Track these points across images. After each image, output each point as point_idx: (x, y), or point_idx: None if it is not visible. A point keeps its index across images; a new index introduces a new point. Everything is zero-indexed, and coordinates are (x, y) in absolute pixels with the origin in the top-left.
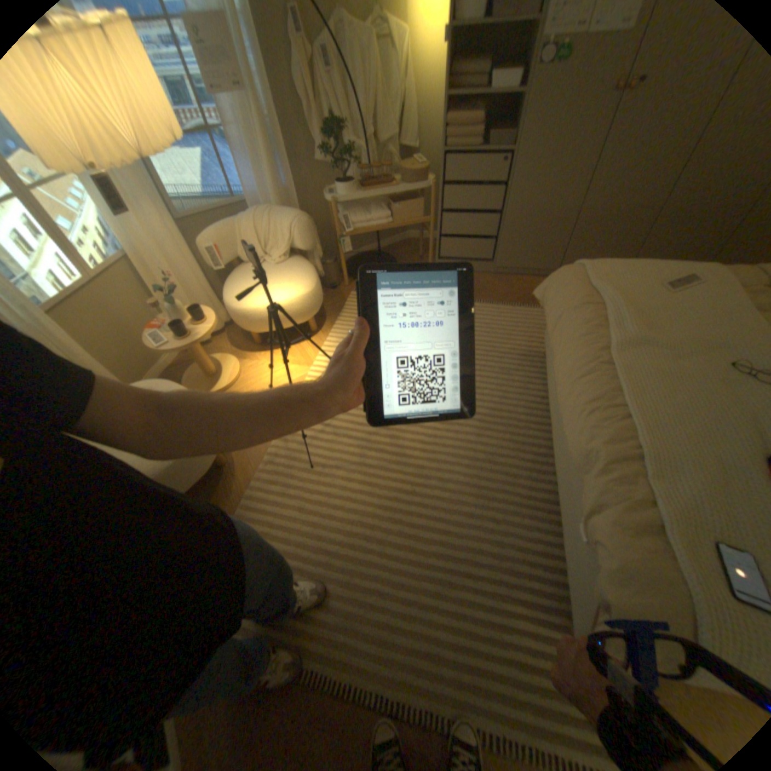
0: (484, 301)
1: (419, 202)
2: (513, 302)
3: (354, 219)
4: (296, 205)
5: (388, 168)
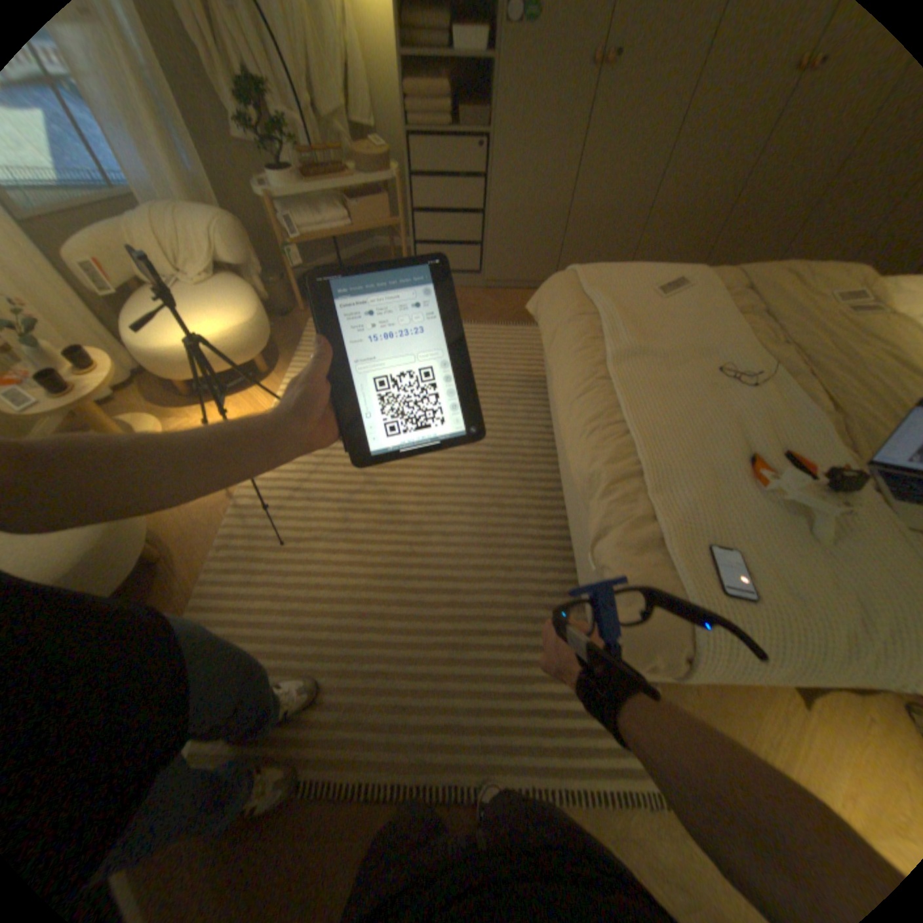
0: (475, 322)
1: (384, 199)
2: (508, 321)
3: (299, 222)
4: (213, 202)
5: (336, 152)
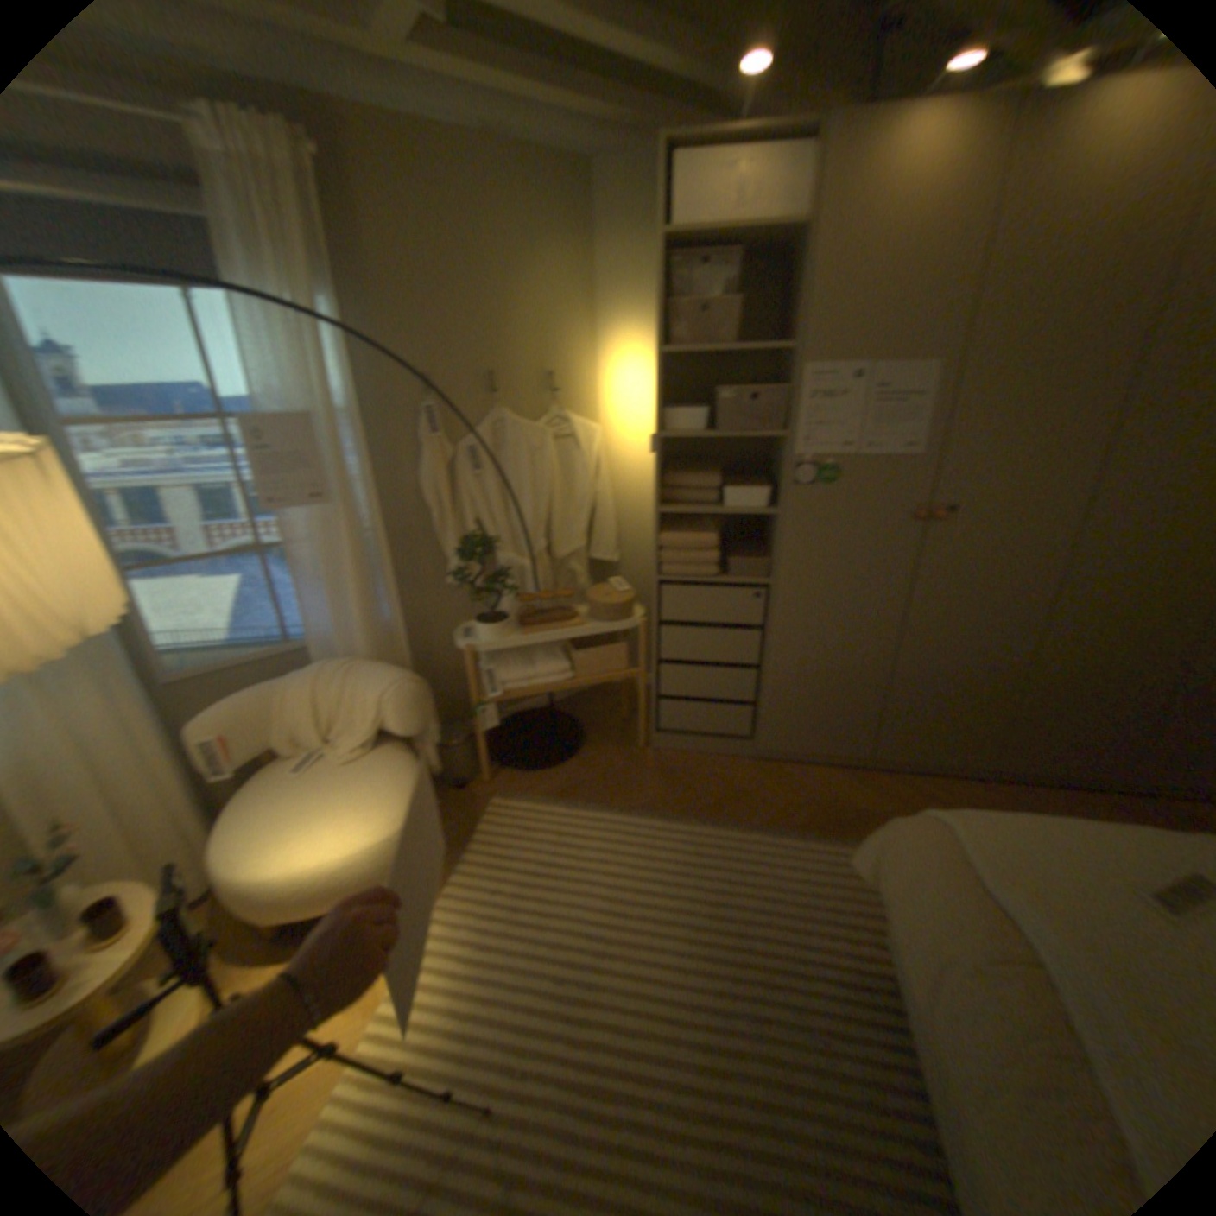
0: (752, 824)
1: (625, 646)
2: (806, 828)
3: (510, 674)
4: (410, 649)
5: (571, 598)
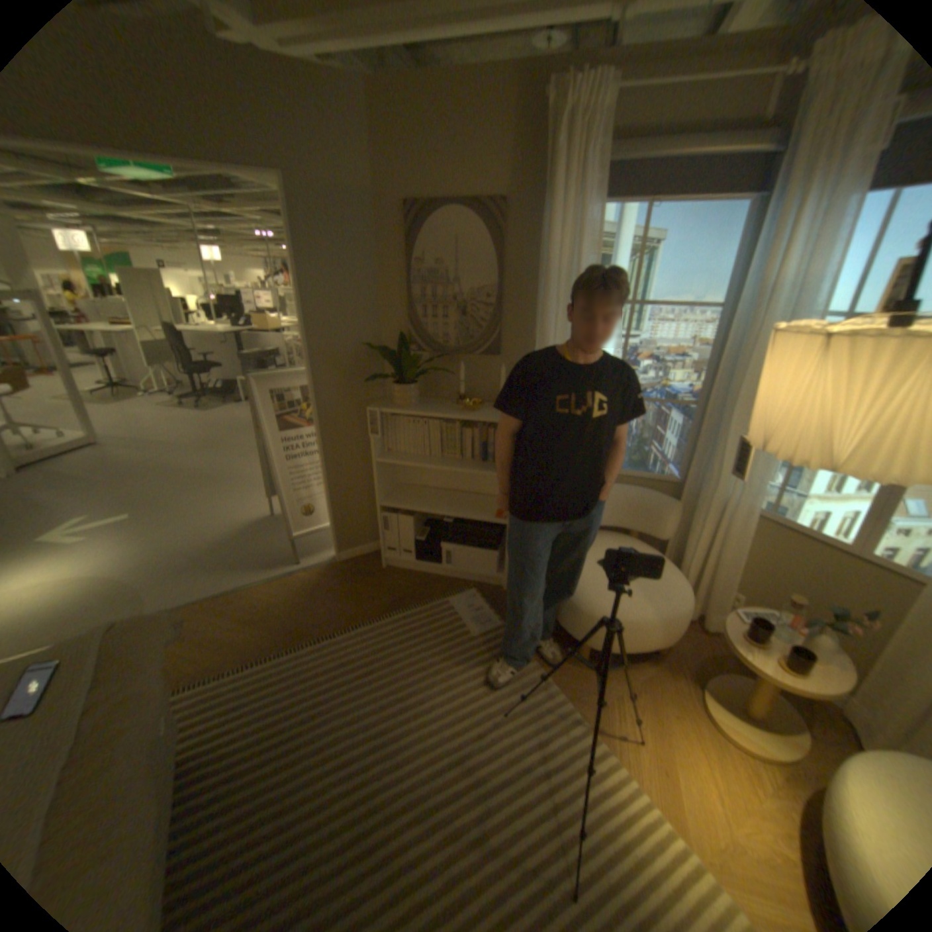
0: None
1: None
2: None
3: None
4: None
5: None
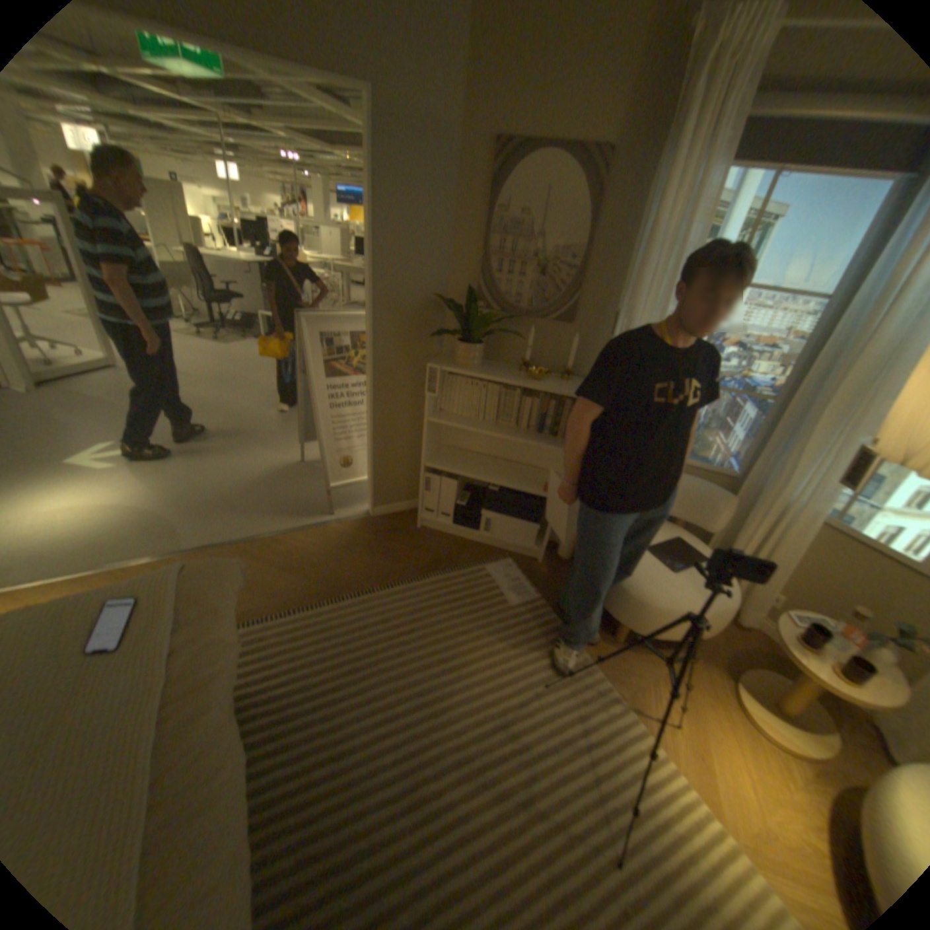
0: None
1: None
2: None
3: None
4: None
5: None
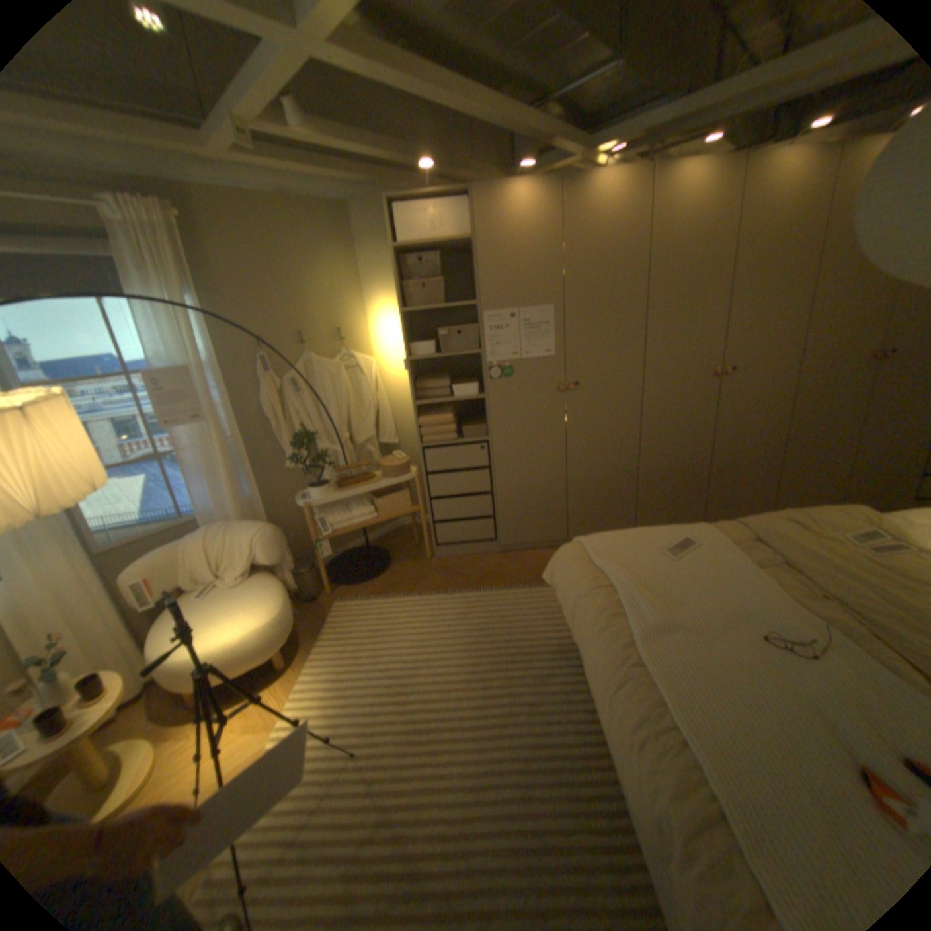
0: (498, 587)
1: (406, 493)
2: (530, 583)
3: (333, 520)
4: (263, 514)
5: (368, 466)
